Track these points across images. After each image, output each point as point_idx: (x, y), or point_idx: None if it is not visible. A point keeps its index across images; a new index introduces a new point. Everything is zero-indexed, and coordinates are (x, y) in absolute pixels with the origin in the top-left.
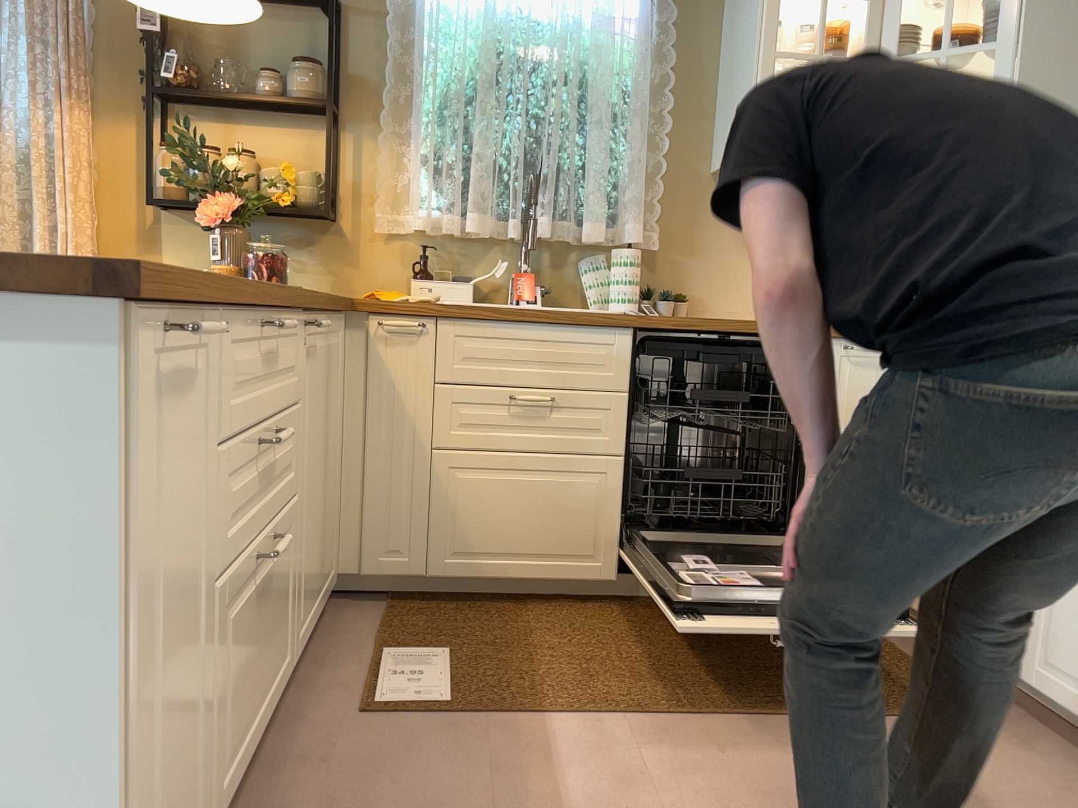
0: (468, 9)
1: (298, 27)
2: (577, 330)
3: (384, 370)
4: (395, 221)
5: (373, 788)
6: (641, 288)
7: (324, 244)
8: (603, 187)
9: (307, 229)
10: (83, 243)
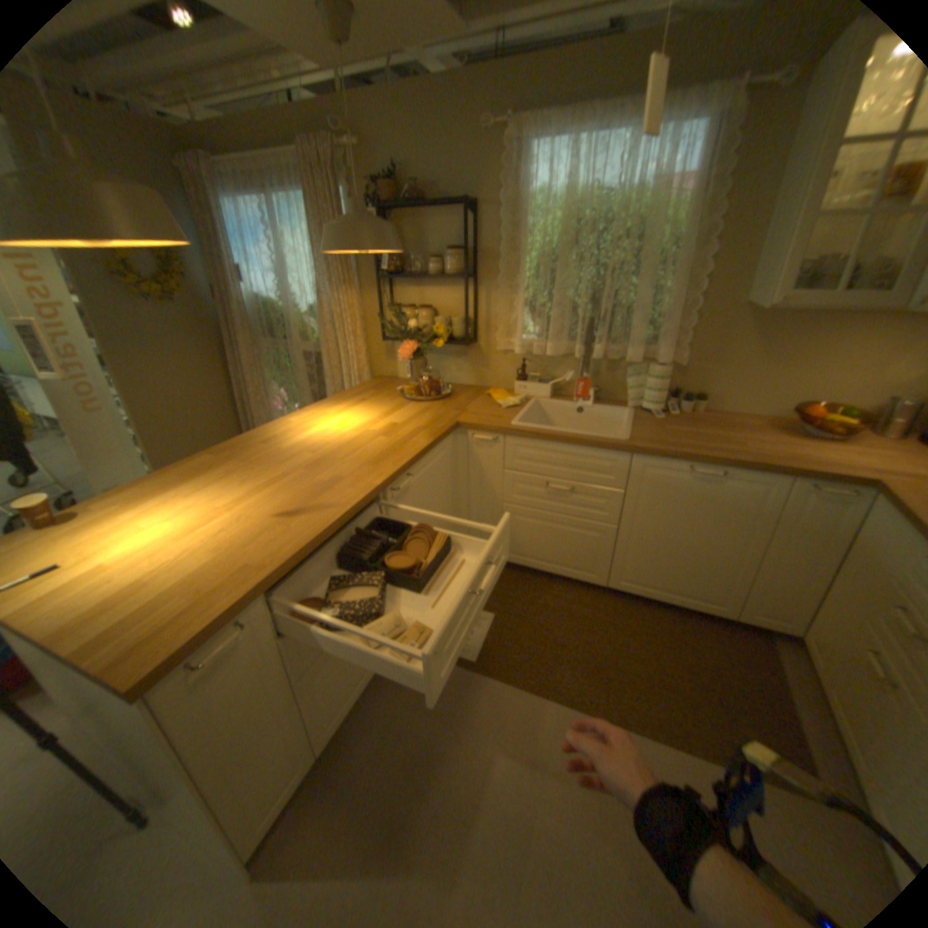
0: (556, 189)
1: (450, 220)
2: (591, 451)
3: (477, 460)
4: (507, 343)
5: (415, 716)
6: (665, 395)
7: (469, 356)
8: (644, 324)
9: (461, 348)
10: (358, 359)
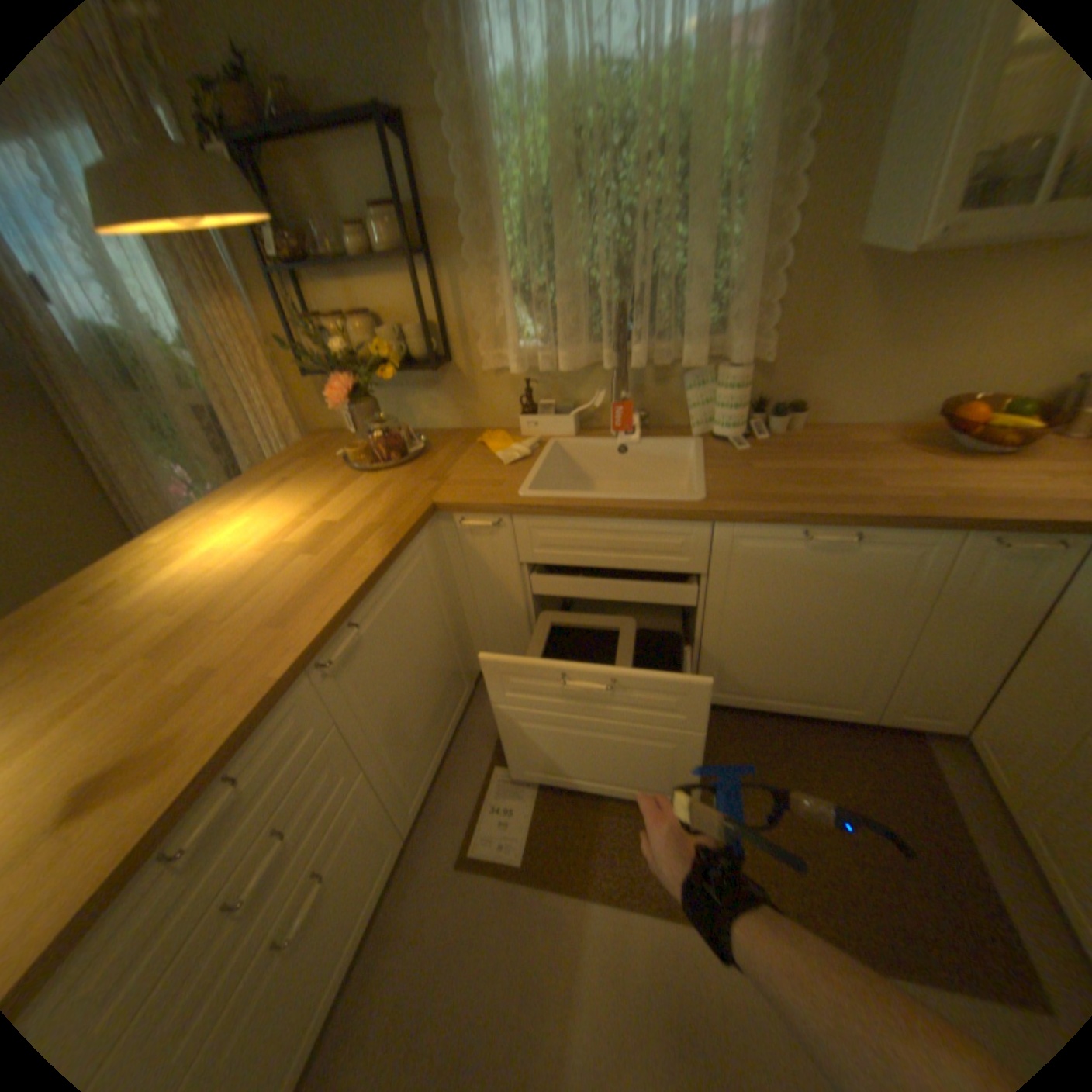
0: (532, 74)
1: (365, 155)
2: (649, 524)
3: (477, 555)
4: (498, 357)
5: (438, 989)
6: (746, 412)
7: (446, 385)
8: (705, 302)
9: (430, 373)
10: (274, 410)
